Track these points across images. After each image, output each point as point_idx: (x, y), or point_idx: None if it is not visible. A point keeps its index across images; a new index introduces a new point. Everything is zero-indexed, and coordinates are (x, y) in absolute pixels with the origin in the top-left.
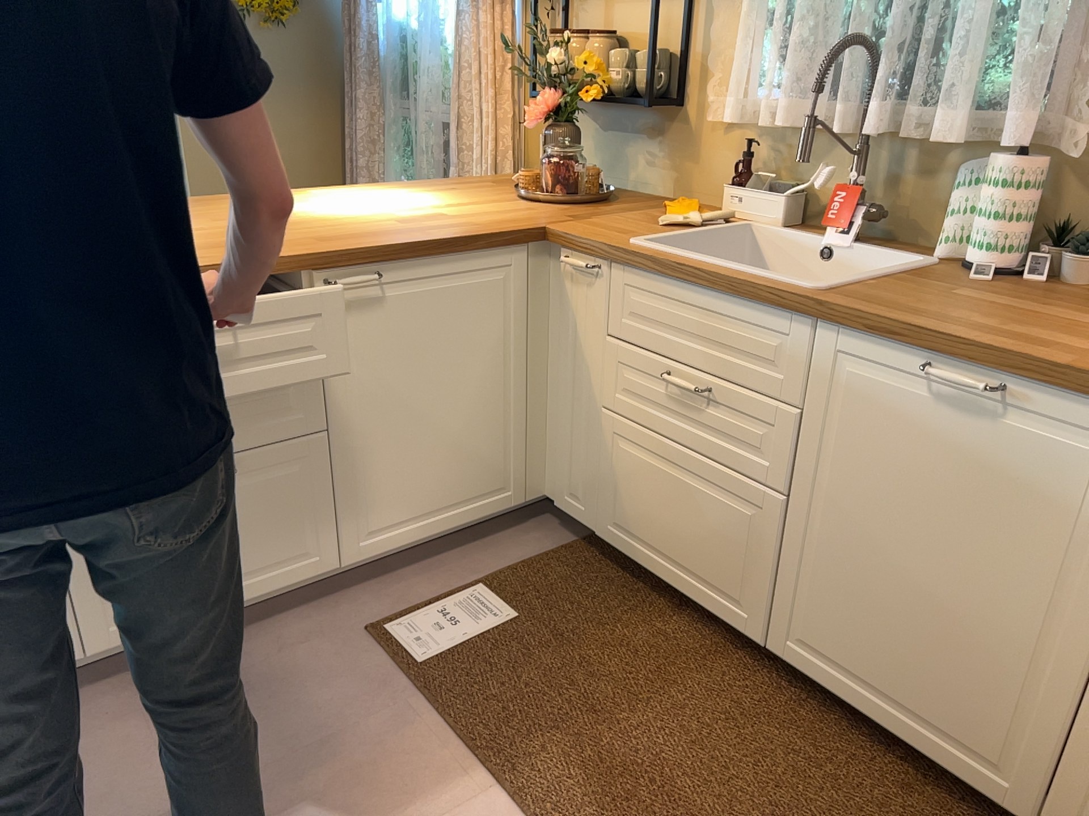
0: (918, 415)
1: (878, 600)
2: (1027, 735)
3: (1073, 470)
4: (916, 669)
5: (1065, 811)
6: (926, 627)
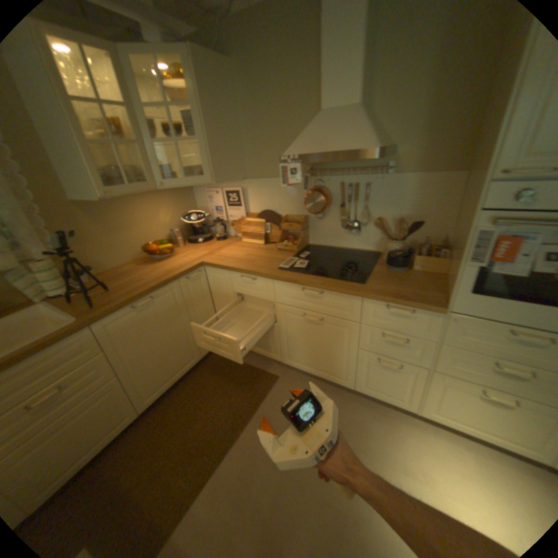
0: (138, 319)
1: (157, 364)
2: (193, 347)
3: (171, 300)
4: (173, 364)
5: (204, 349)
6: (169, 355)
